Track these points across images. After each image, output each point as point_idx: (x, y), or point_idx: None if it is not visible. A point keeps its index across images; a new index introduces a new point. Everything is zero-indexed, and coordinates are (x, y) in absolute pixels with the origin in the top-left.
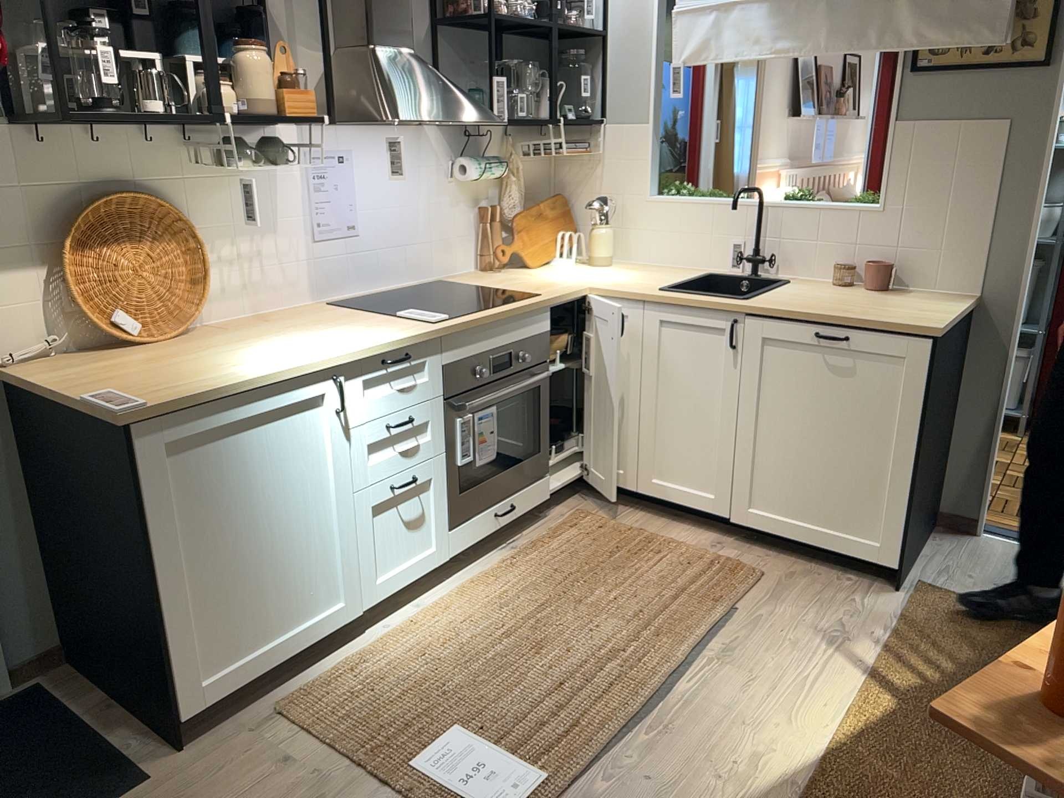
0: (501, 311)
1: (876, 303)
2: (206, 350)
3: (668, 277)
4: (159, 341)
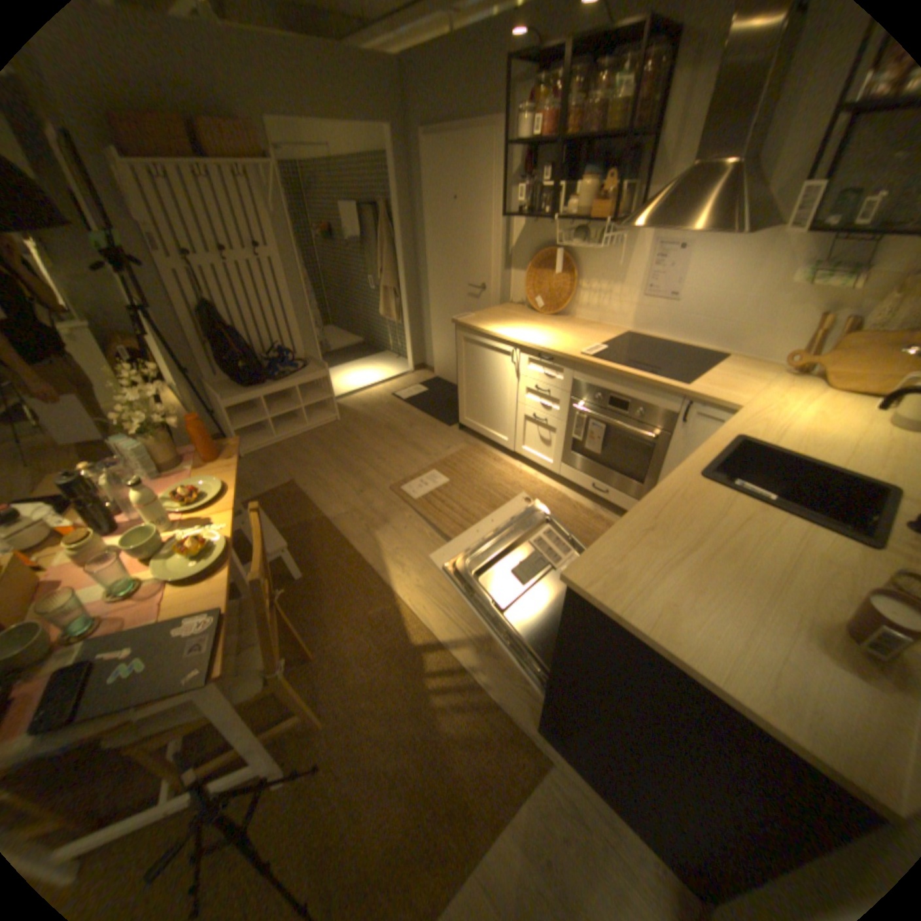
0: (621, 371)
1: (724, 583)
2: (529, 321)
3: (838, 456)
4: (542, 313)
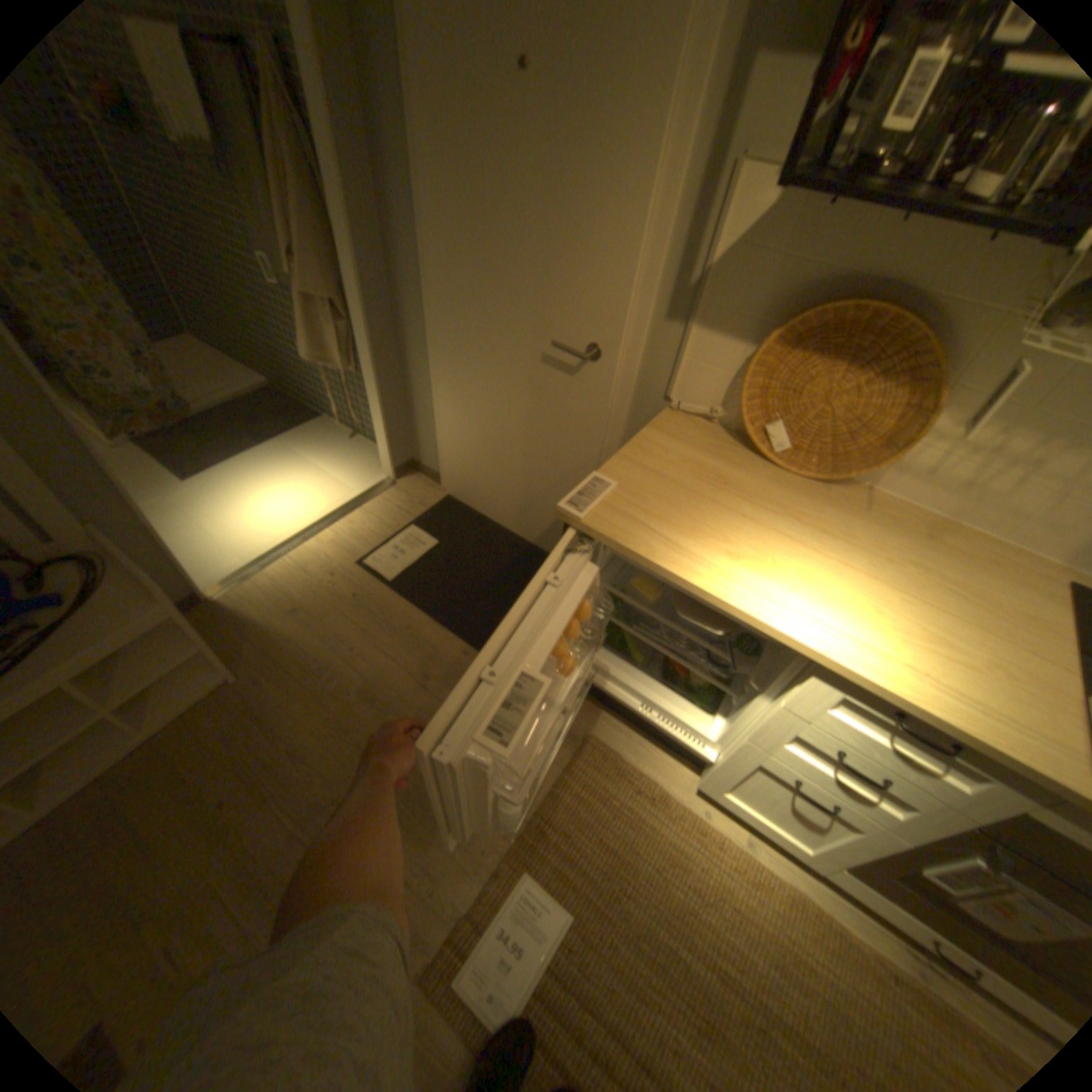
0: None
1: None
2: (783, 513)
3: None
4: (790, 470)
